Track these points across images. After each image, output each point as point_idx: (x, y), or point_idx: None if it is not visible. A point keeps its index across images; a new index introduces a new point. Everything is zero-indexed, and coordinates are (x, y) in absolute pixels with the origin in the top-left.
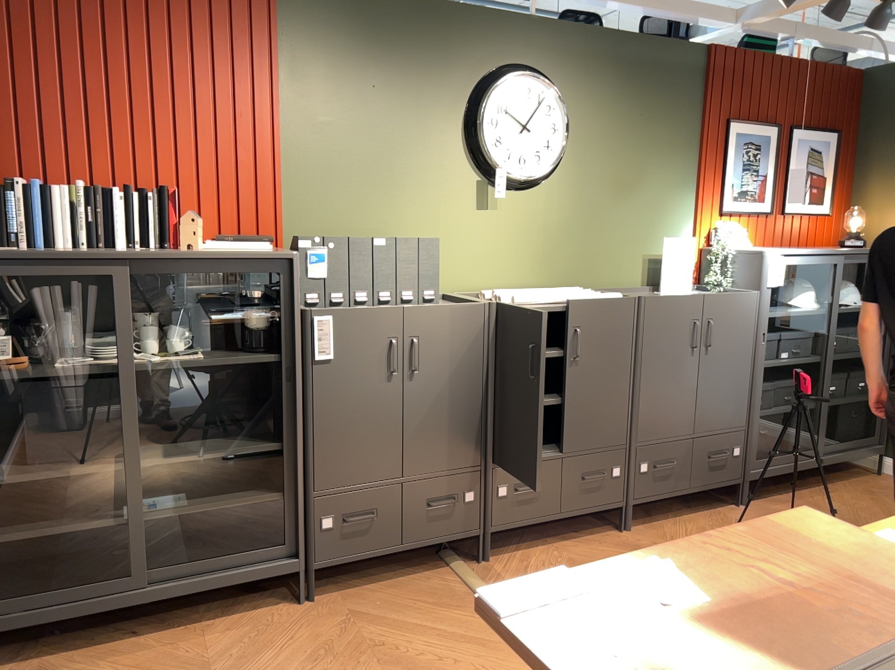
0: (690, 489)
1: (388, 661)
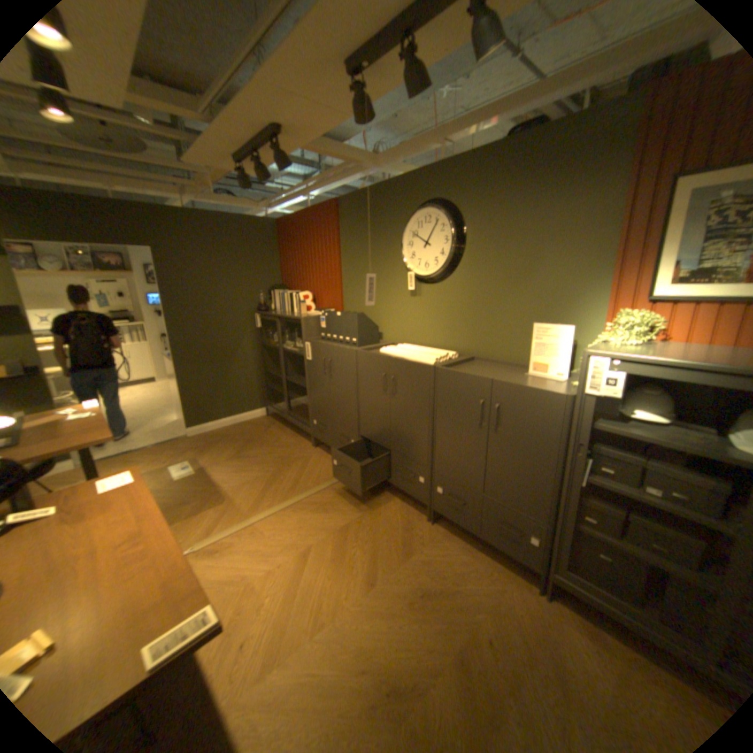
0: (479, 535)
1: (280, 471)
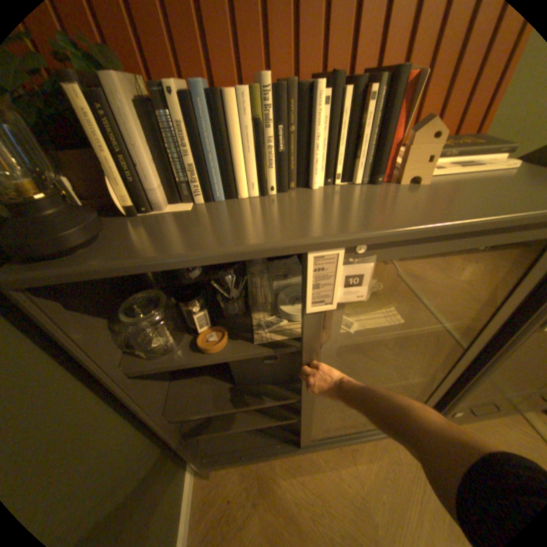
0: None
1: None
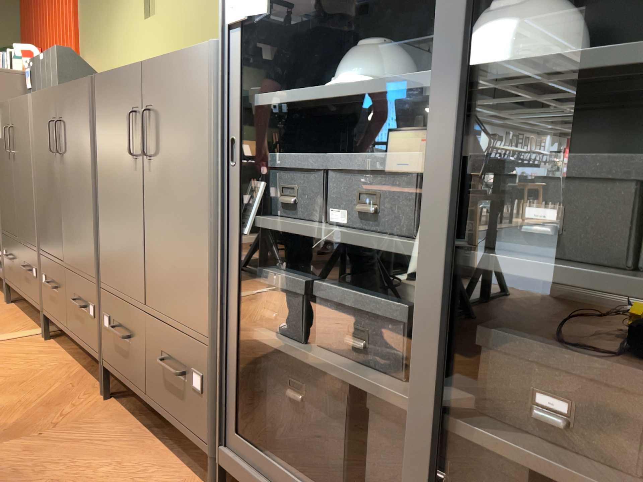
0: (146, 397)
1: None
